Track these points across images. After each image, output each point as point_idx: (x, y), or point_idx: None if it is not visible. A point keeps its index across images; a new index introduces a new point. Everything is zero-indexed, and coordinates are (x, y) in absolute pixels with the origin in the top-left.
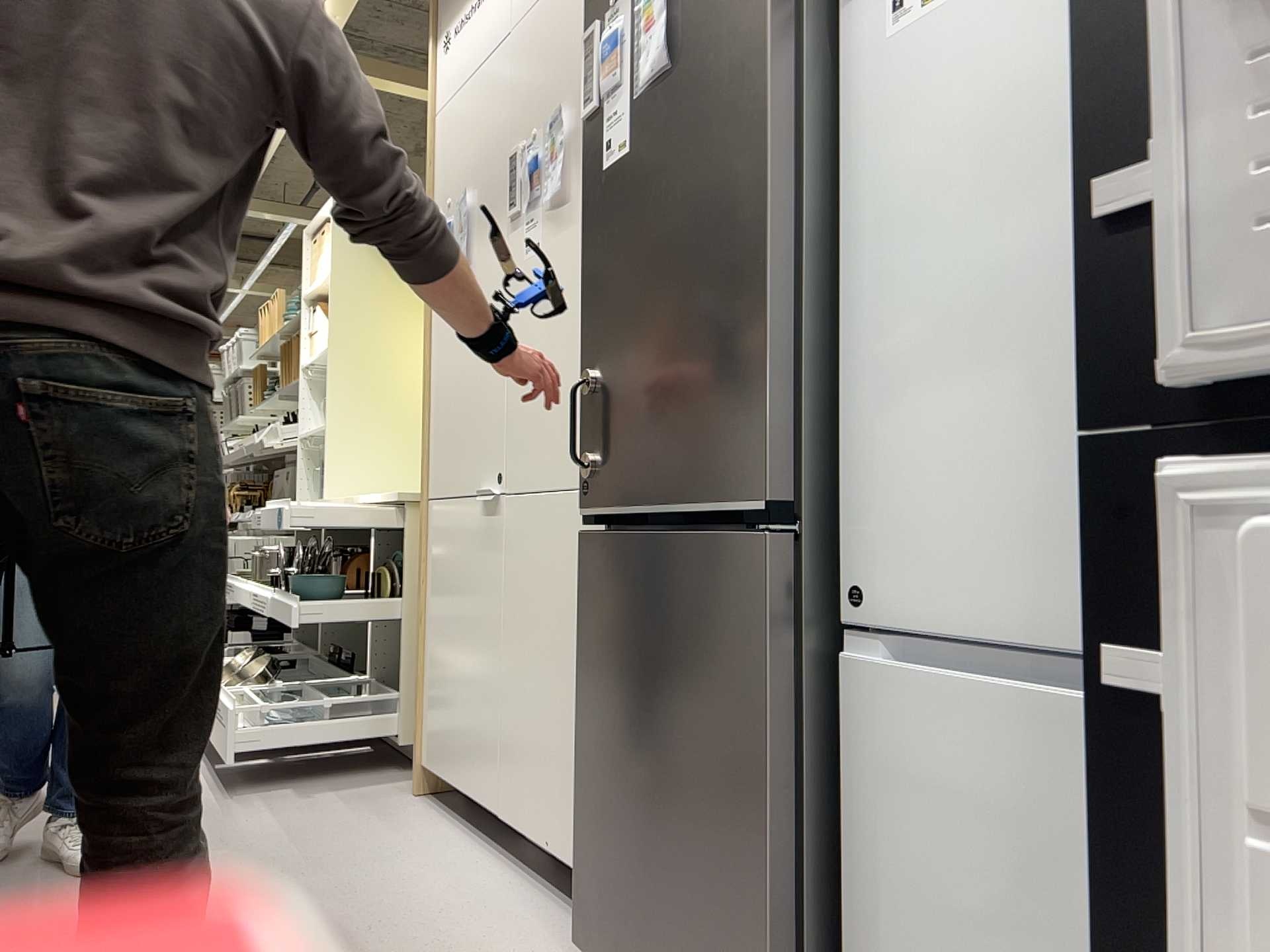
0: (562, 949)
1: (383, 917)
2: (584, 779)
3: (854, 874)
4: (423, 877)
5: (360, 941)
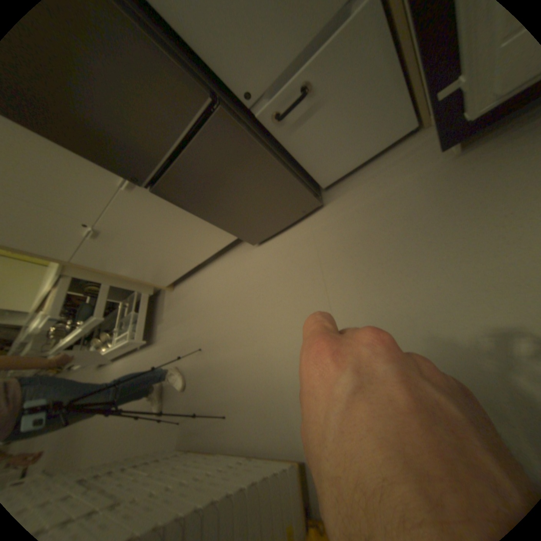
0: (248, 249)
1: (222, 293)
2: (221, 224)
3: (293, 154)
4: (210, 284)
5: (230, 298)
